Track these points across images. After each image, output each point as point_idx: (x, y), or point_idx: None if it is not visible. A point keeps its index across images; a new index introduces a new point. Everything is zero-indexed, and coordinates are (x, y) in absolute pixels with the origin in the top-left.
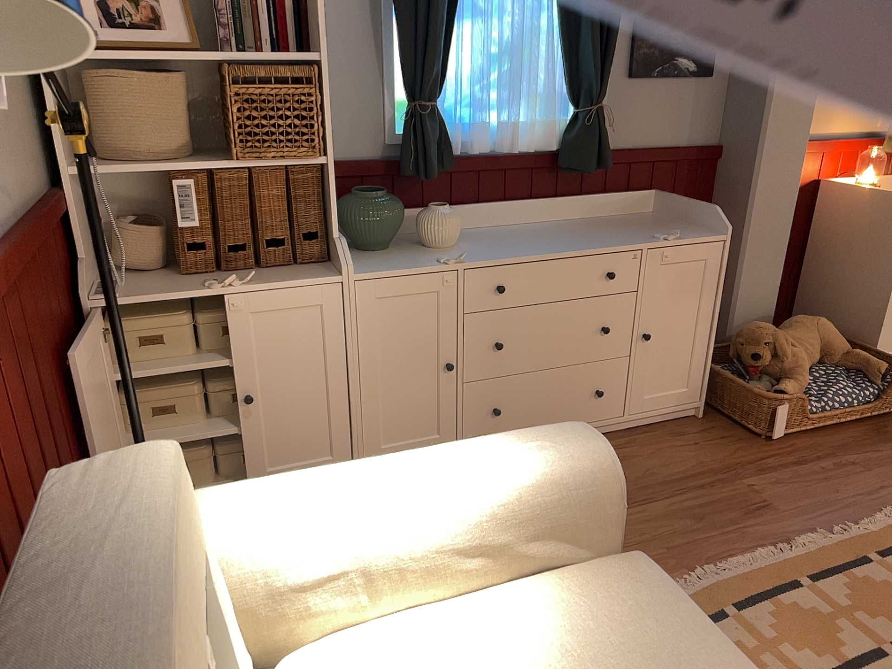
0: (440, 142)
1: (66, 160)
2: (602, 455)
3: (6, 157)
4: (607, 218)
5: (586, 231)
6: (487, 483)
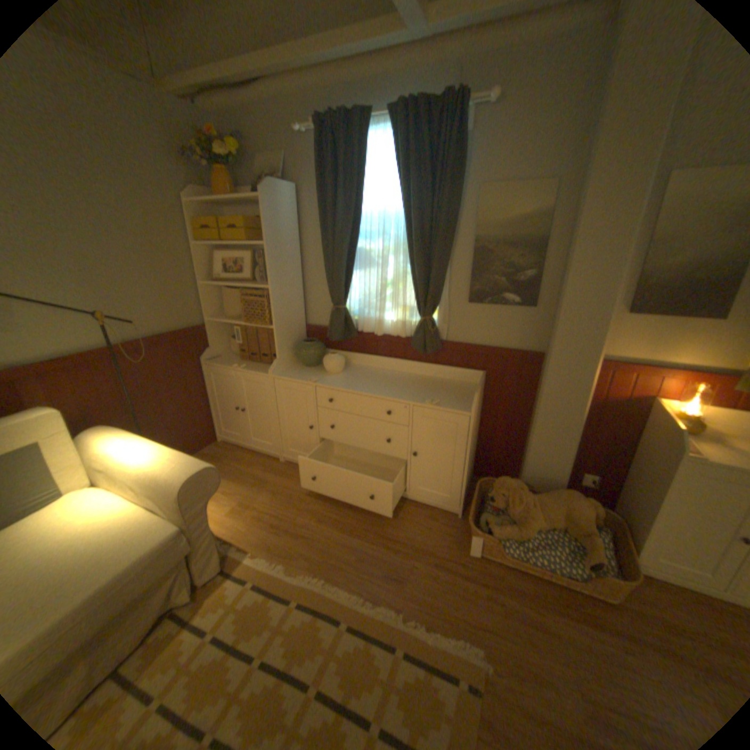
0: (343, 325)
1: (206, 315)
2: (181, 481)
3: (155, 316)
4: (442, 381)
5: (407, 385)
6: (145, 468)
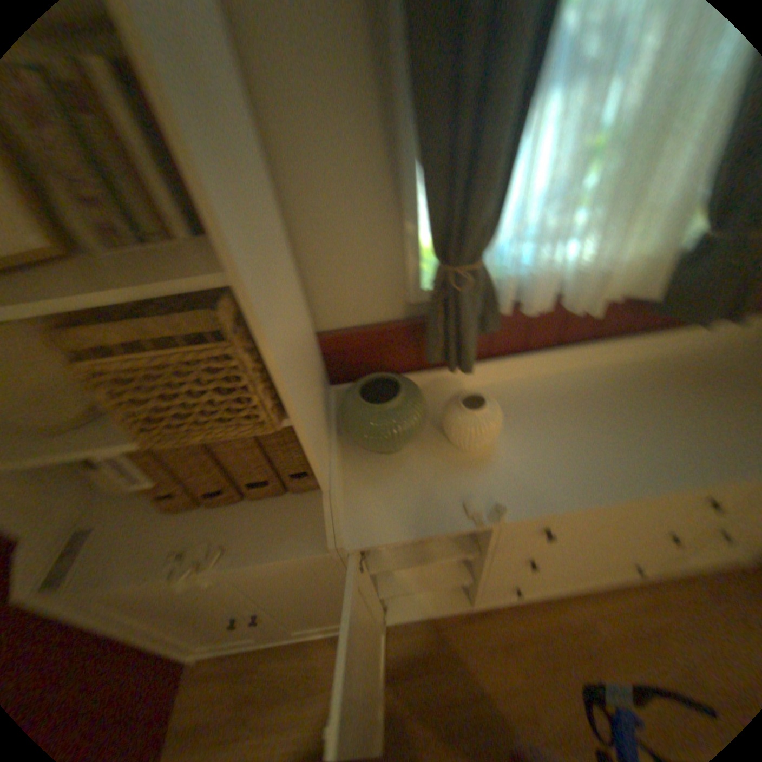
0: (482, 313)
1: None
2: None
3: None
4: (691, 359)
5: (672, 405)
6: None
